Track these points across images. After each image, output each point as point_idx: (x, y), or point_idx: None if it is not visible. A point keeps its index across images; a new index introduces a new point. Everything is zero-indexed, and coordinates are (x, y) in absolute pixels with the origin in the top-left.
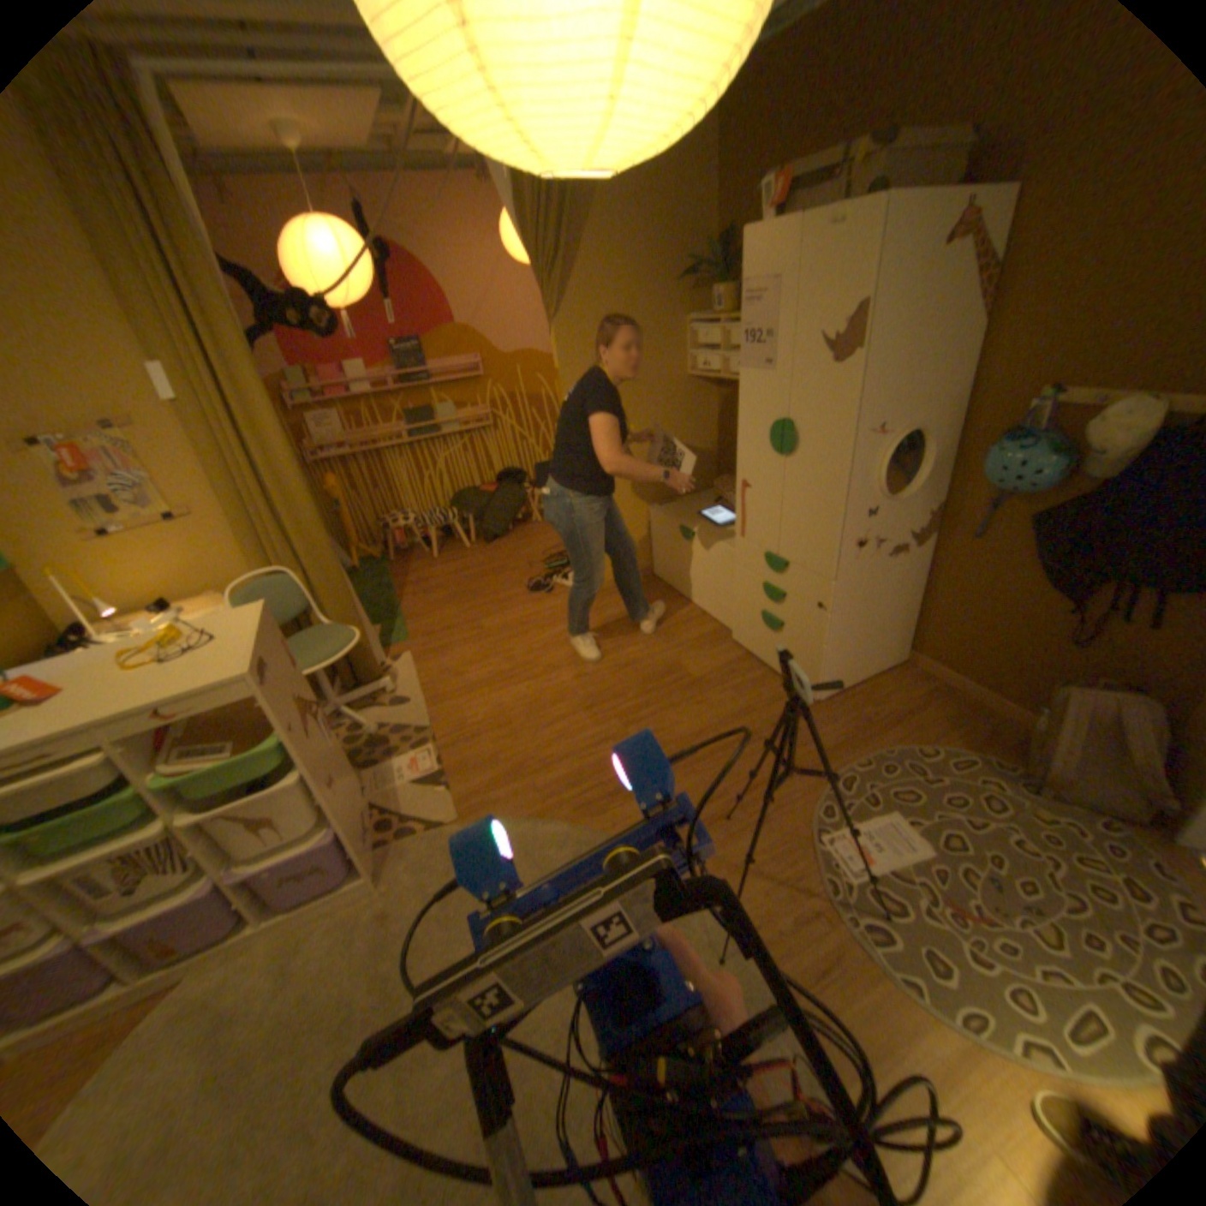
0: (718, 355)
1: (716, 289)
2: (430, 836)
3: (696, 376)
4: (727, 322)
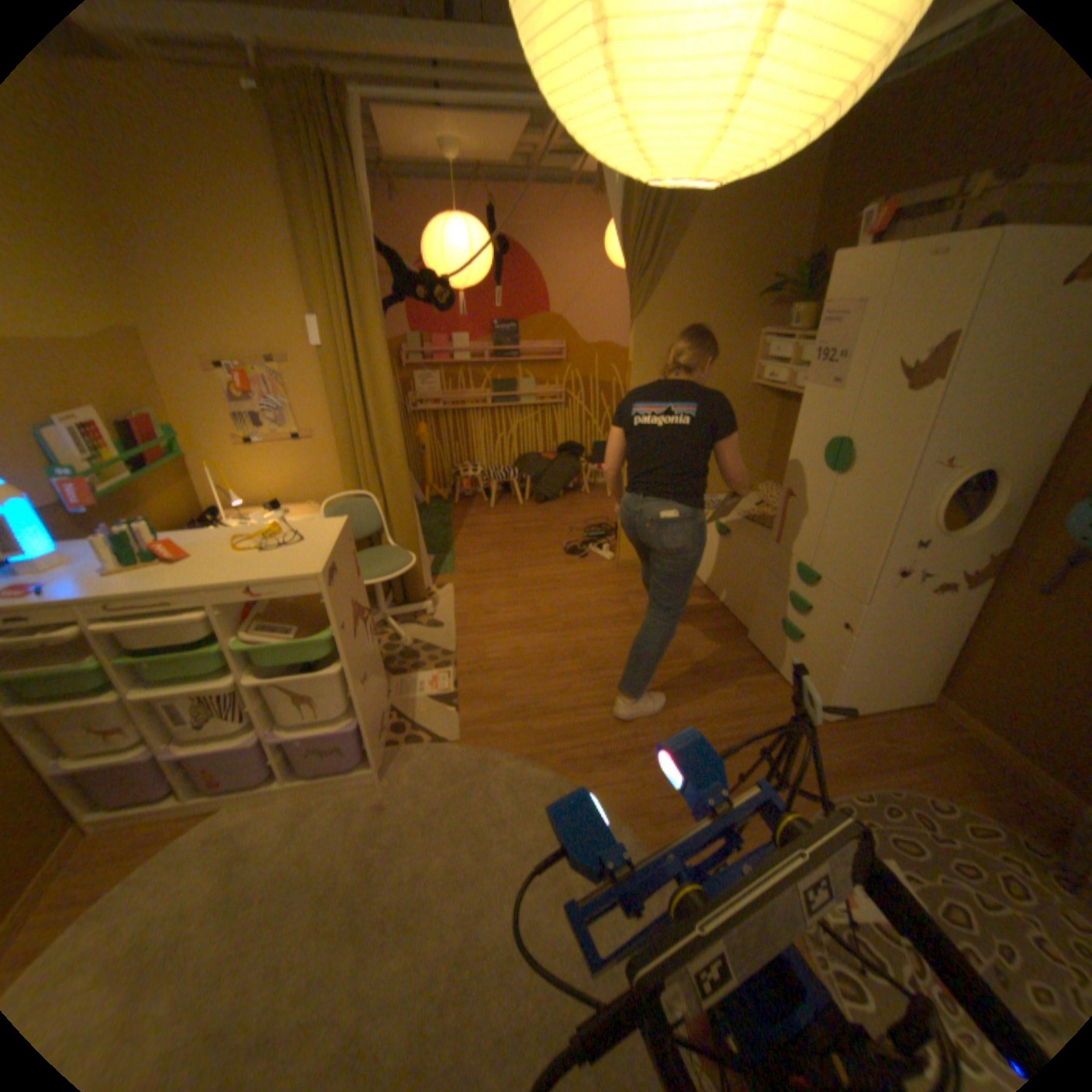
0: (787, 367)
1: (797, 306)
2: (434, 748)
3: (761, 384)
4: (802, 338)
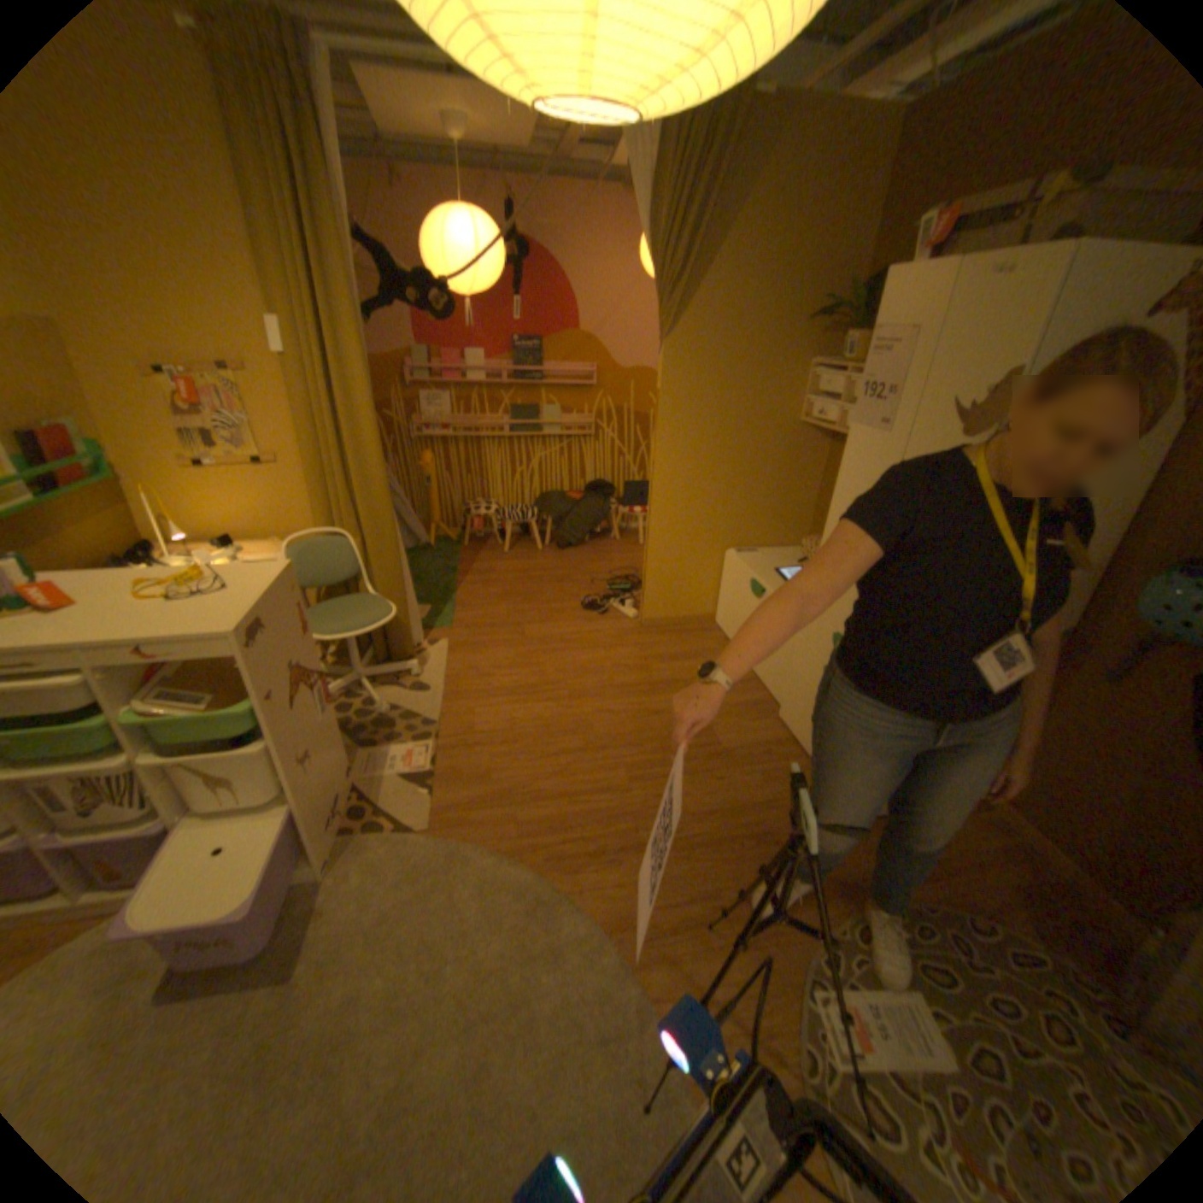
0: (837, 405)
1: (851, 334)
2: (395, 839)
3: (809, 423)
4: (855, 371)
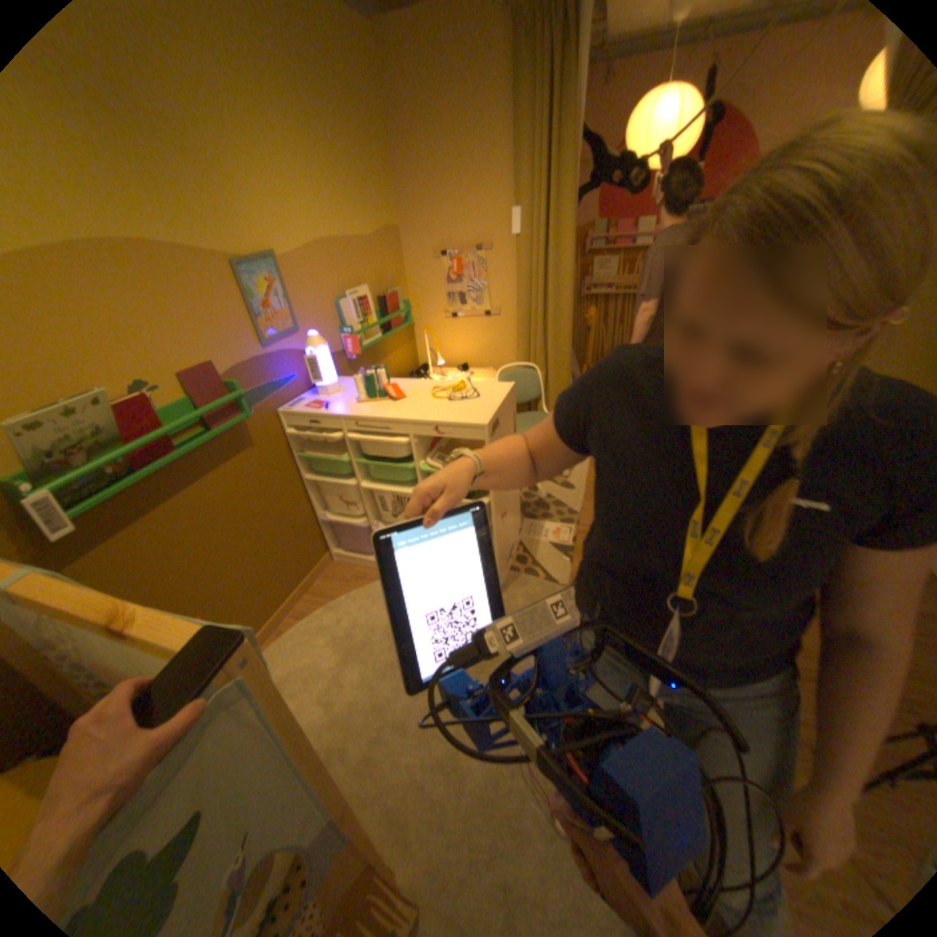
0: None
1: None
2: (547, 585)
3: None
4: None
